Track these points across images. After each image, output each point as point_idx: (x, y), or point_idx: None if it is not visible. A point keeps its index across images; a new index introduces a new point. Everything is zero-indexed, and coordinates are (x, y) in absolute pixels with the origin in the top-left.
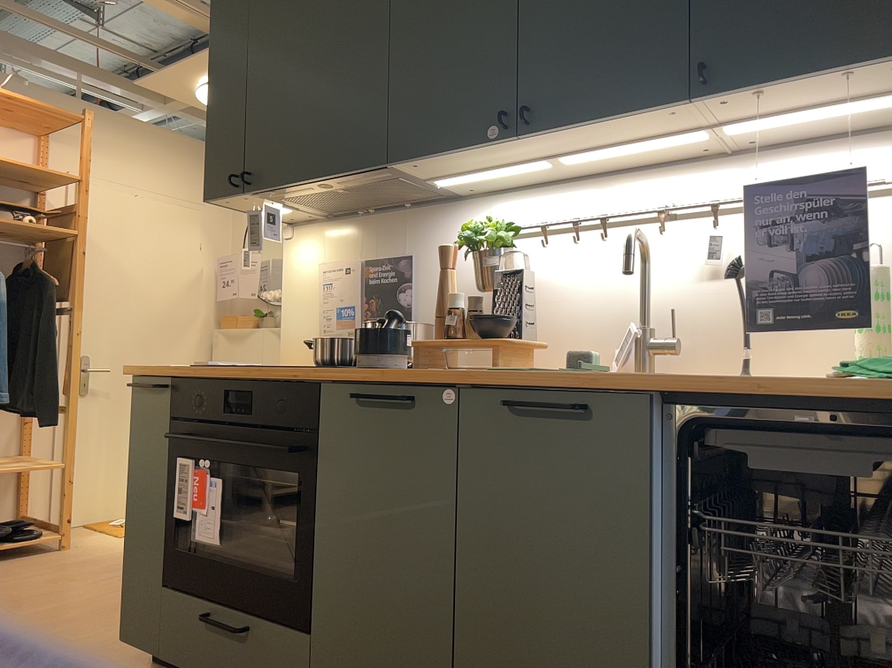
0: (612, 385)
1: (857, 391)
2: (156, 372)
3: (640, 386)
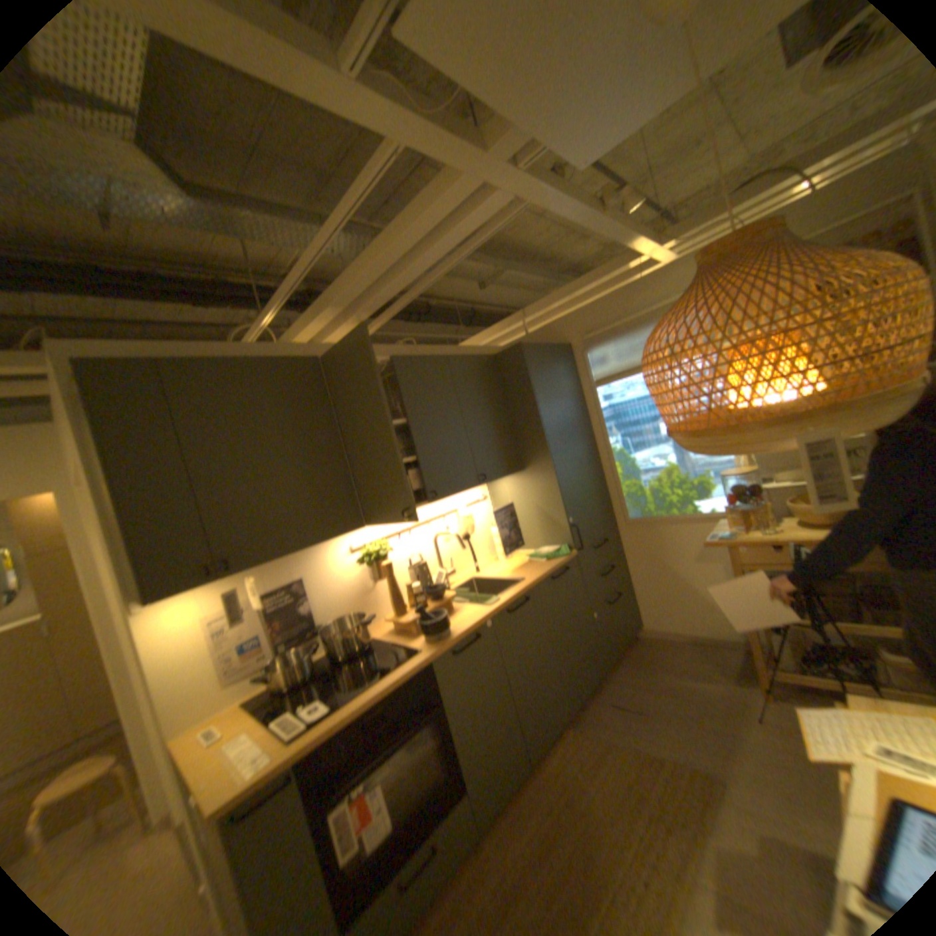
0: (530, 588)
1: (560, 563)
2: (272, 777)
3: (535, 584)
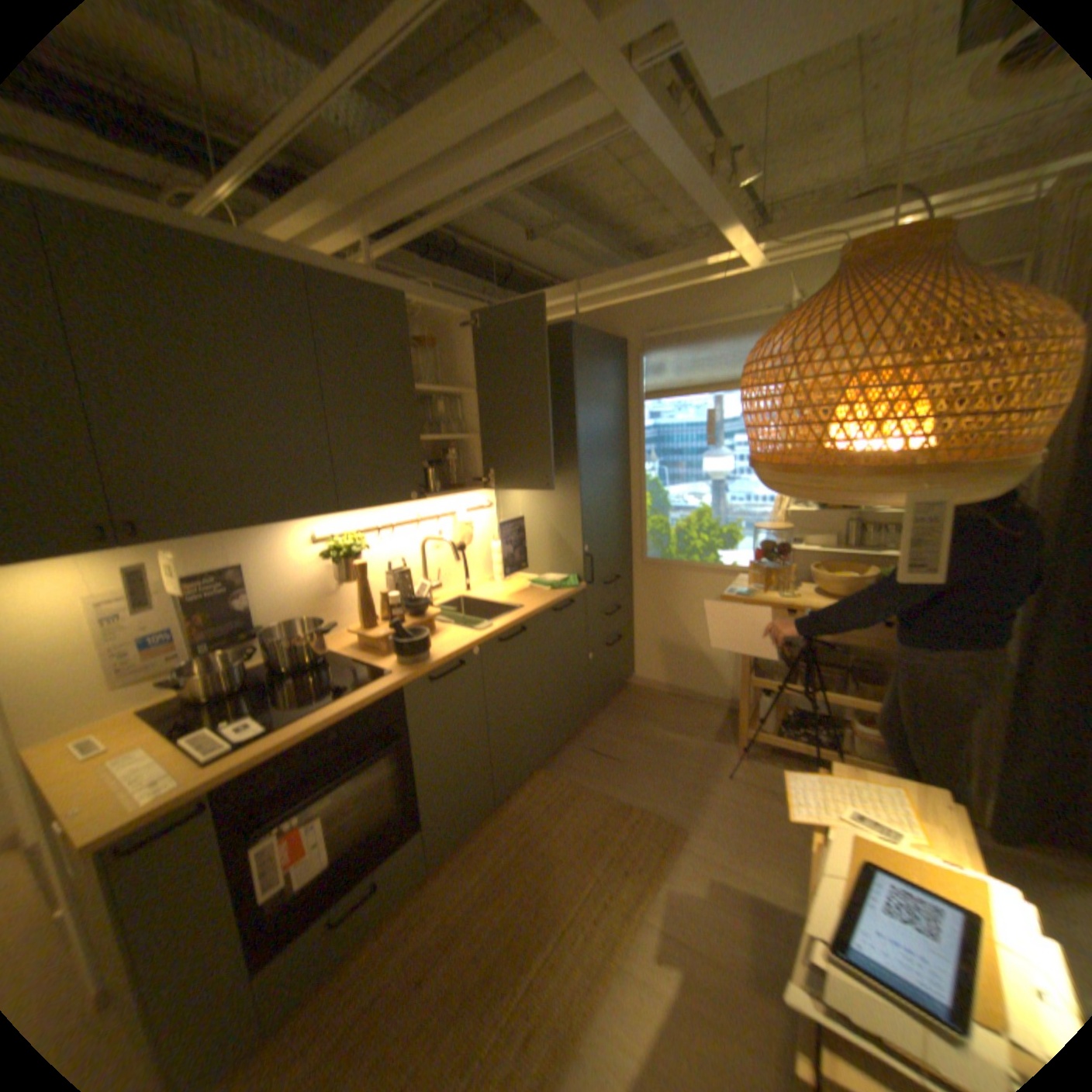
0: (529, 617)
1: (566, 594)
2: (181, 803)
3: (535, 613)
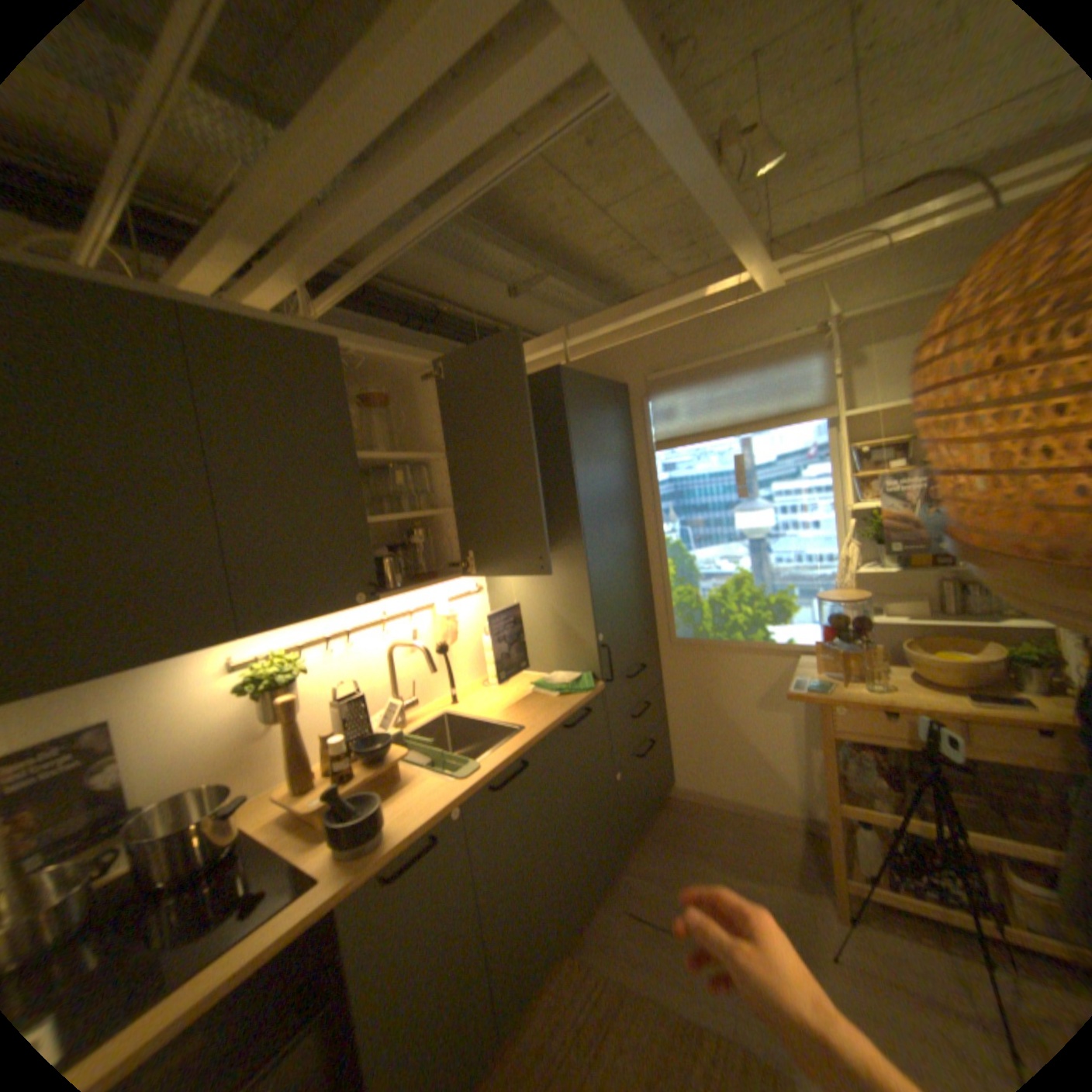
0: (531, 744)
1: (580, 700)
2: None
3: (540, 738)
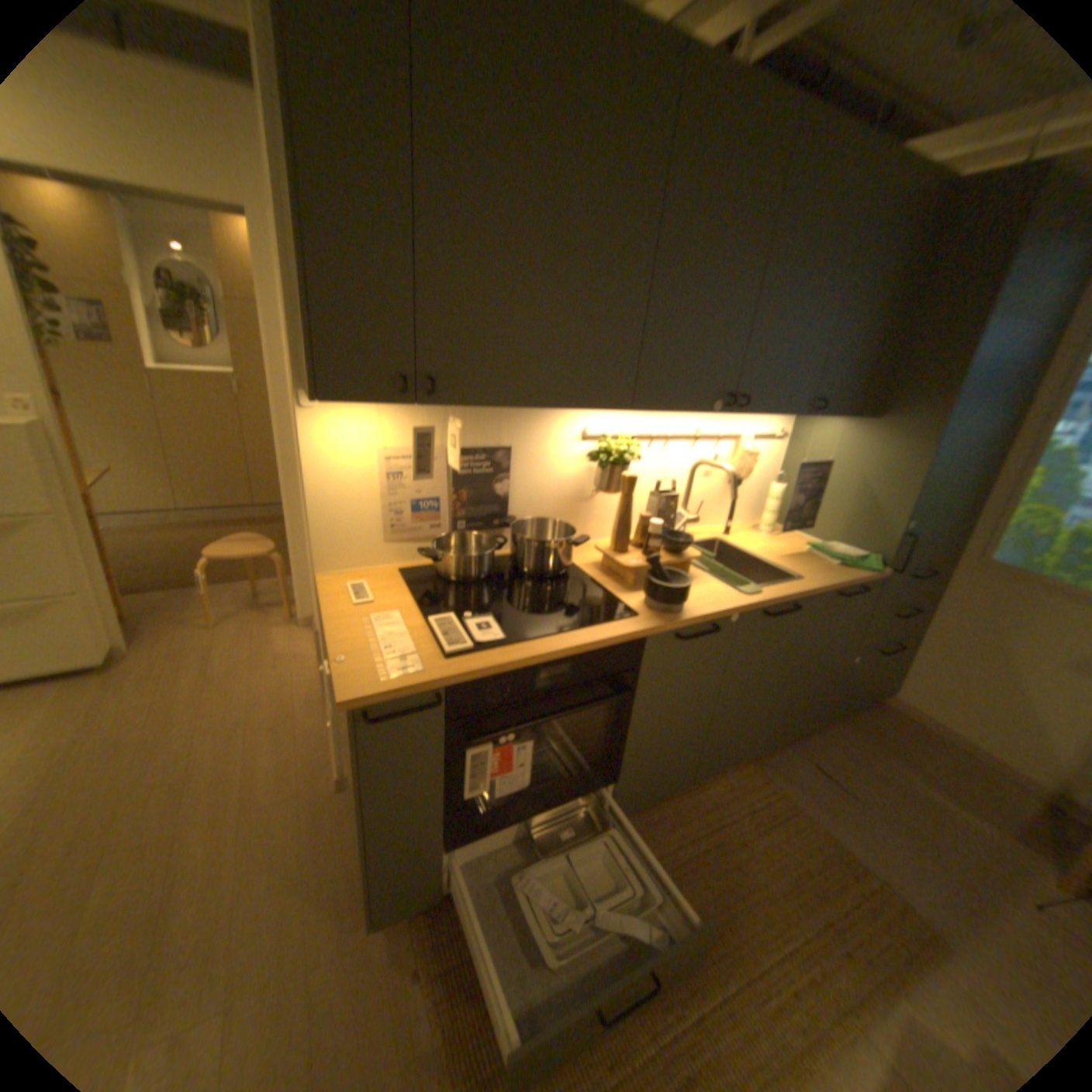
0: (810, 593)
1: (863, 577)
2: (423, 688)
3: (819, 592)
